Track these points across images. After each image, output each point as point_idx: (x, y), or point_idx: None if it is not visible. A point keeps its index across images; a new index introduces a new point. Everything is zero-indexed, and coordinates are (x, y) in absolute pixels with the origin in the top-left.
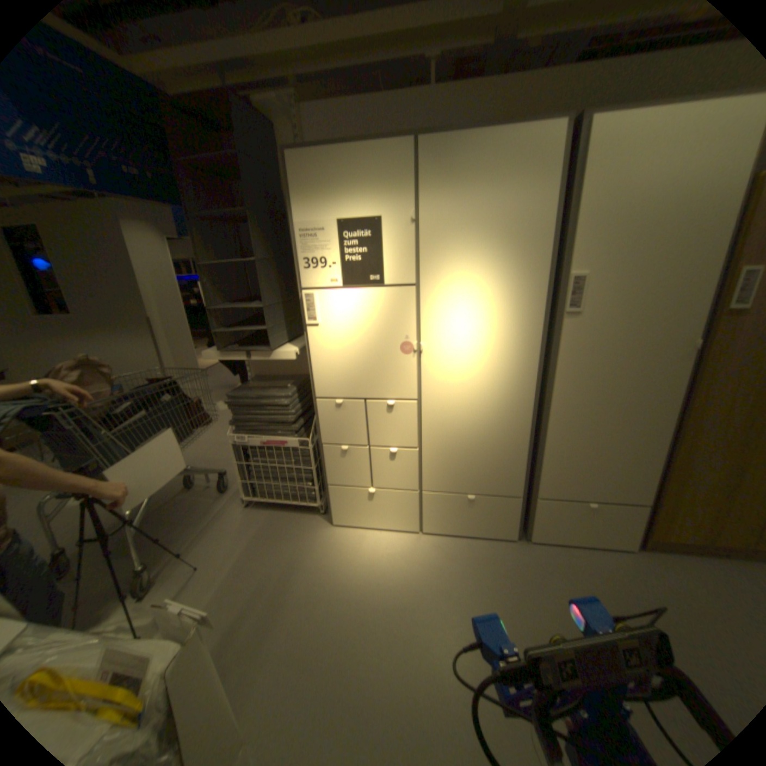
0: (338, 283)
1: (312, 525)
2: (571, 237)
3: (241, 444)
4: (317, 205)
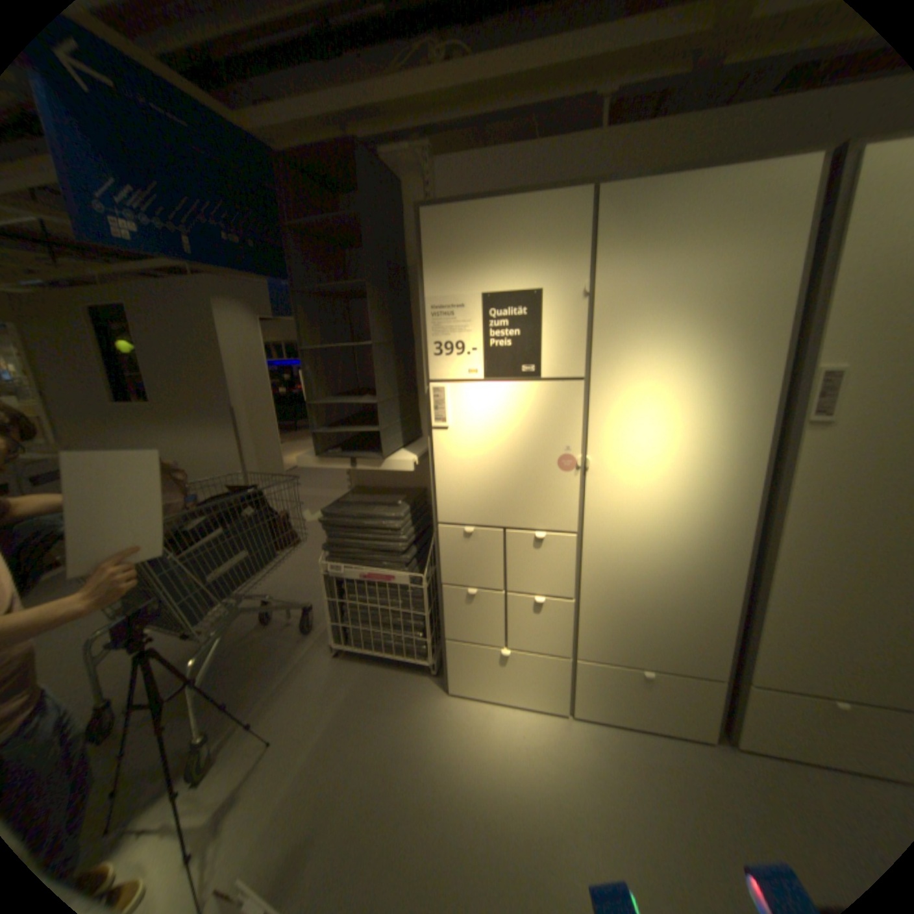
0: (478, 375)
1: (421, 691)
2: (820, 317)
3: (335, 575)
4: (457, 275)
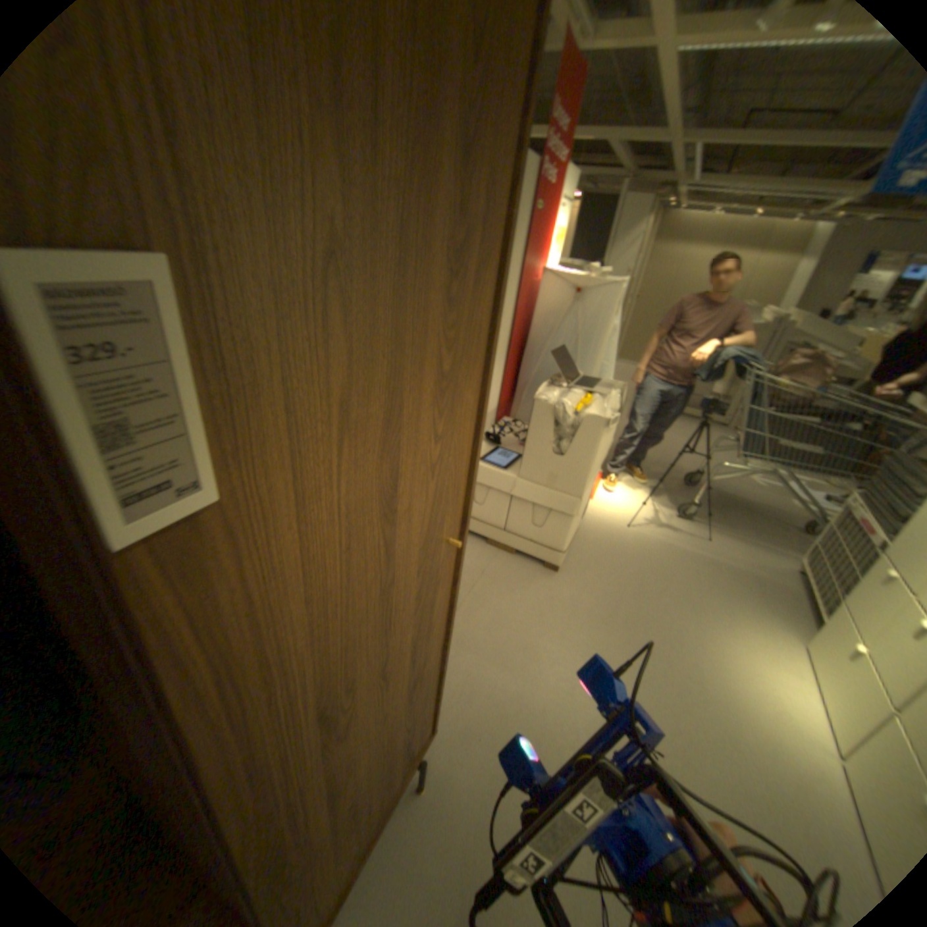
0: None
1: (801, 629)
2: None
3: (853, 508)
4: None
